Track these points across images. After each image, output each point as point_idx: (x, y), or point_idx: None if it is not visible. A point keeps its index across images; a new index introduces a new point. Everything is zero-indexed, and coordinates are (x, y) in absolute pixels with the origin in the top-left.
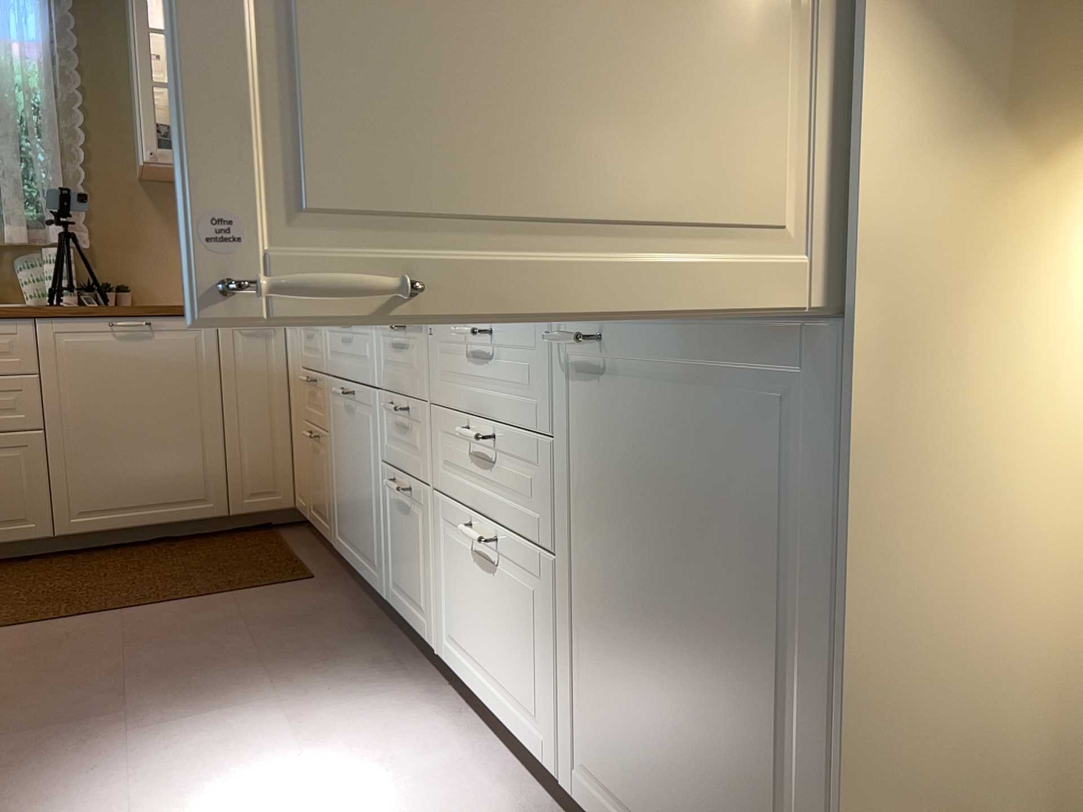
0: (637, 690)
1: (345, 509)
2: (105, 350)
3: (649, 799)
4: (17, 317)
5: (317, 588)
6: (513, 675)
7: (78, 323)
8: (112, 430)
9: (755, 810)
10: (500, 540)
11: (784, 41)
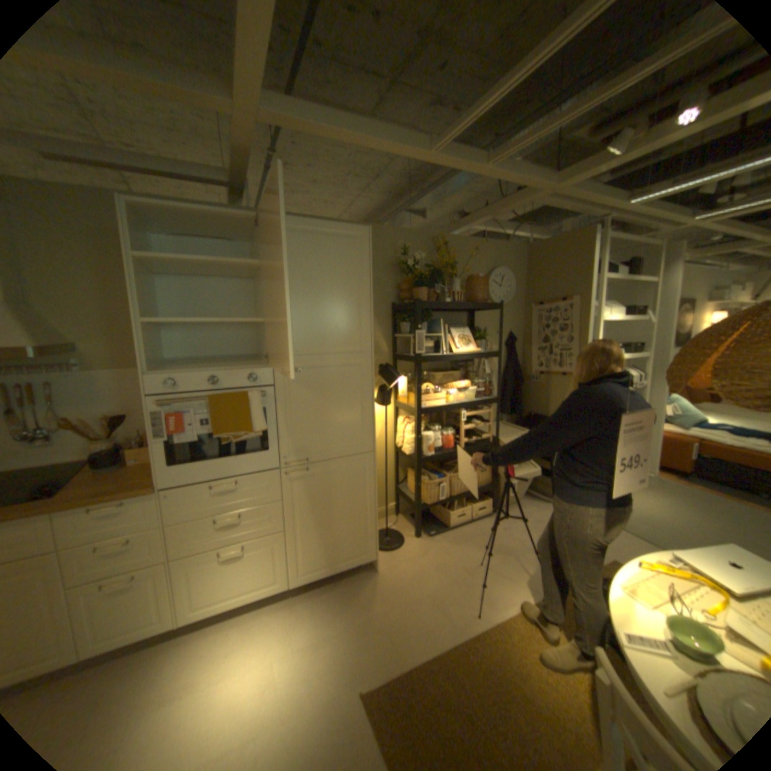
0: (320, 540)
1: None
2: None
3: (326, 560)
4: None
5: None
6: (253, 583)
7: None
8: None
9: (356, 536)
10: (241, 547)
11: (355, 412)
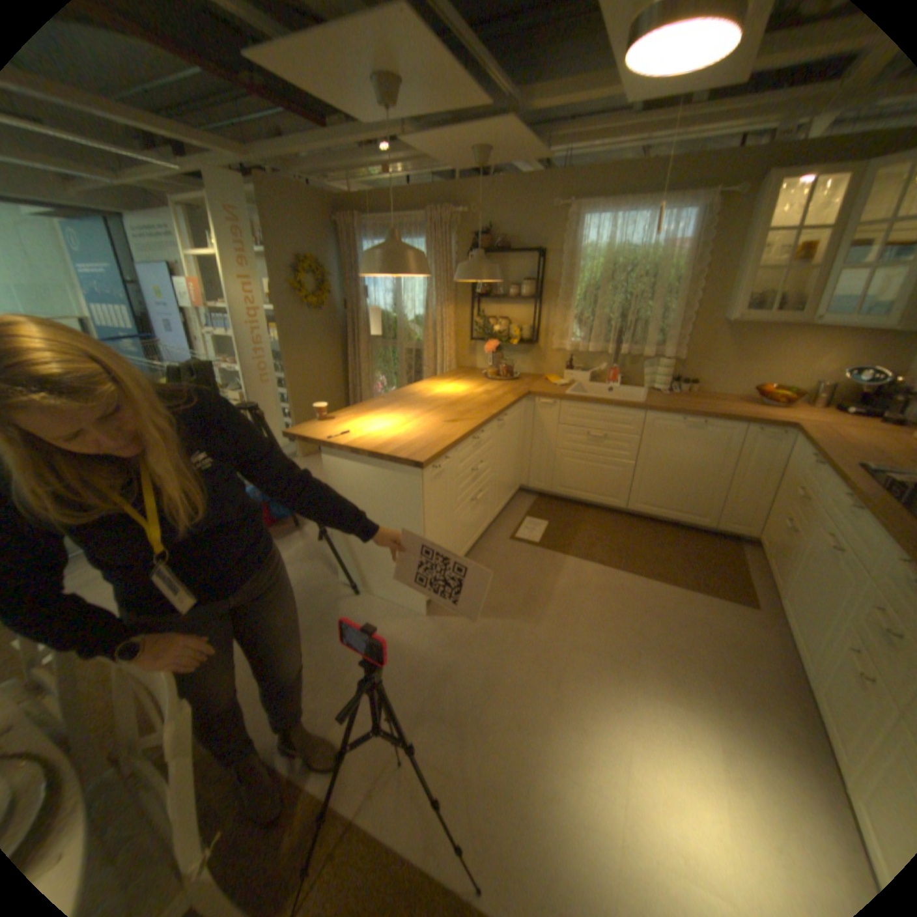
0: None
1: (801, 598)
2: (676, 431)
3: None
4: (638, 409)
5: (760, 623)
6: None
7: (666, 416)
8: (667, 471)
9: None
10: None
11: None
